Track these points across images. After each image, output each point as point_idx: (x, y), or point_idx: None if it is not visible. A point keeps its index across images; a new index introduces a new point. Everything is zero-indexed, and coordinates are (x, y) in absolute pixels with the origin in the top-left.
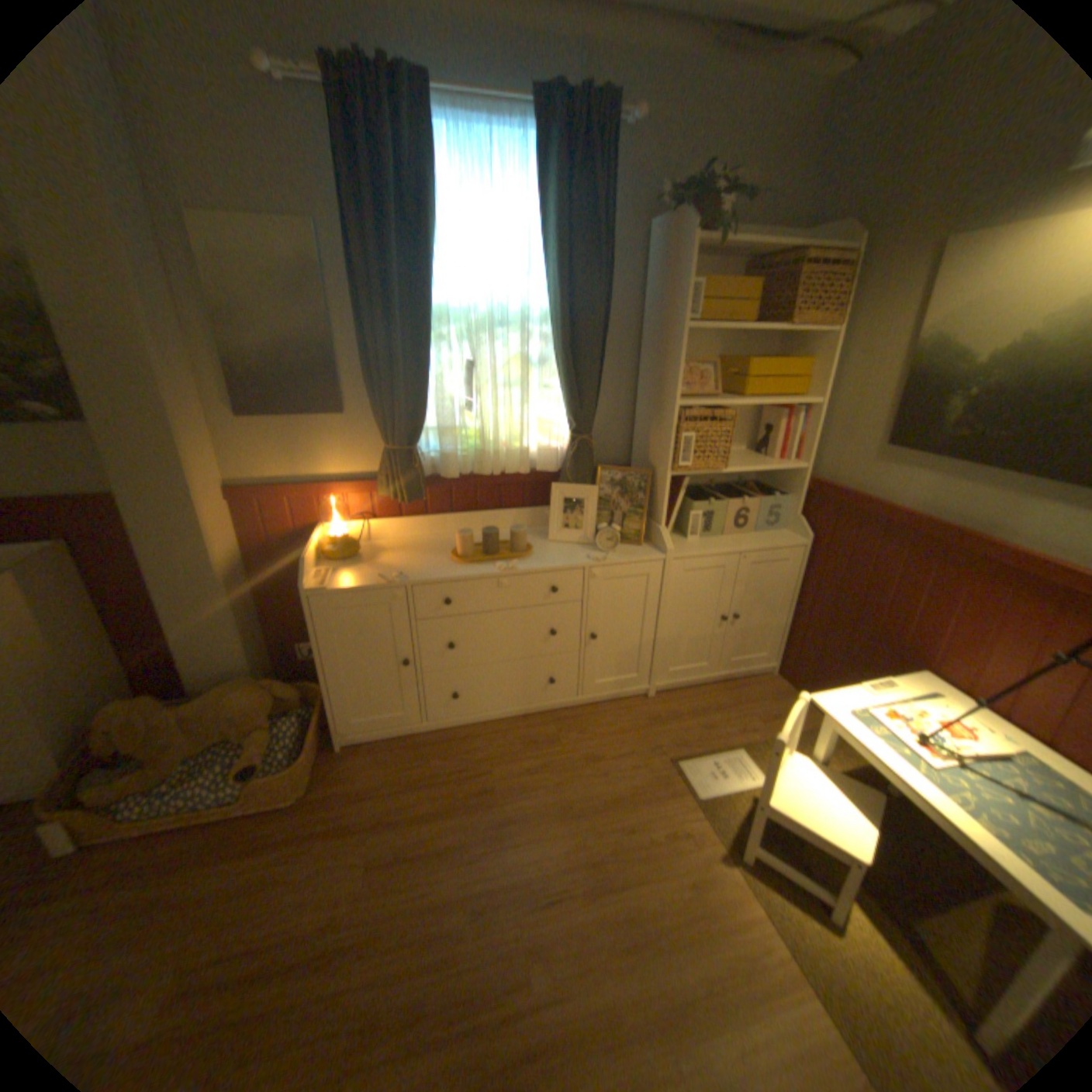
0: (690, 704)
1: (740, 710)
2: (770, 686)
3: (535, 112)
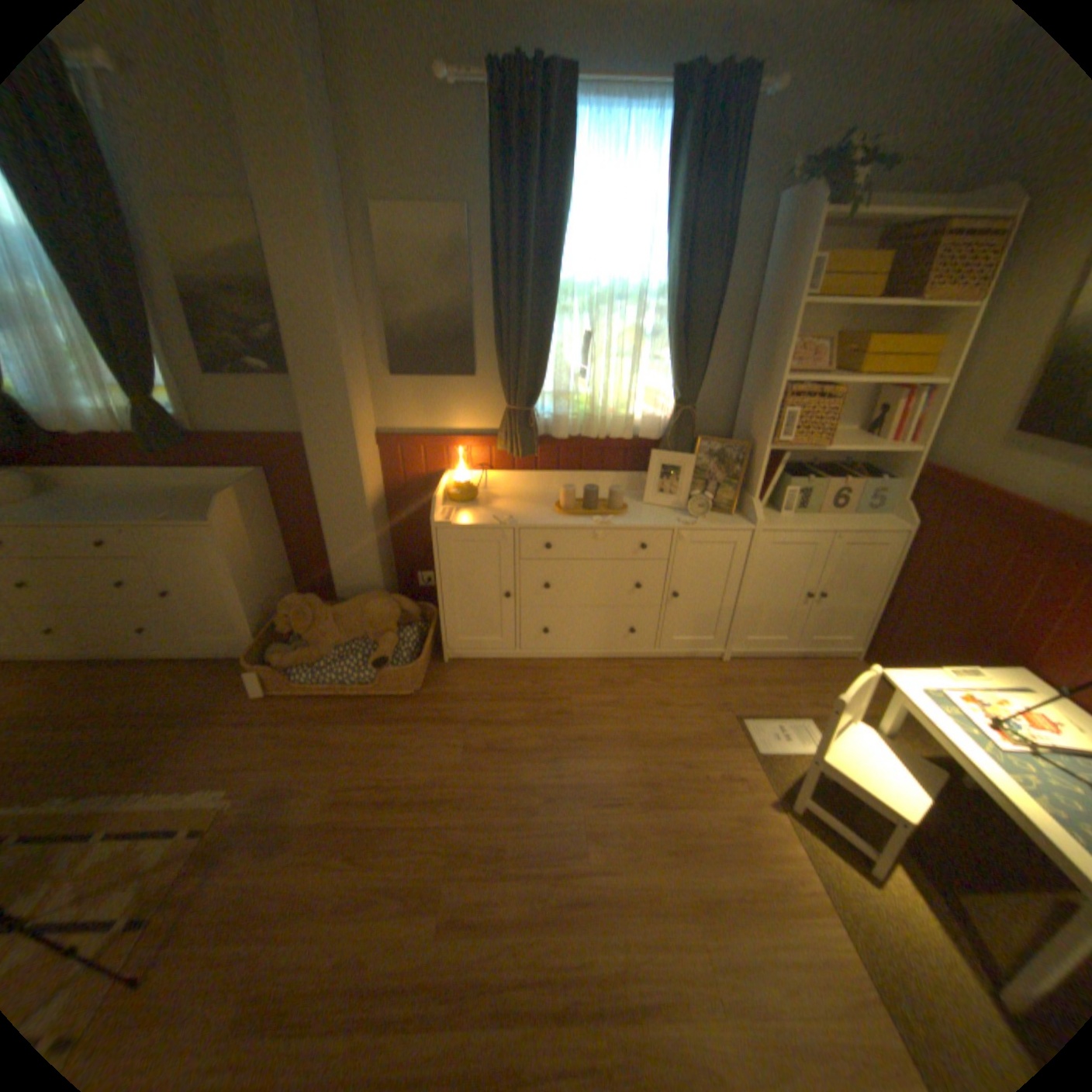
0: (764, 673)
1: (815, 686)
2: (852, 670)
3: (673, 92)
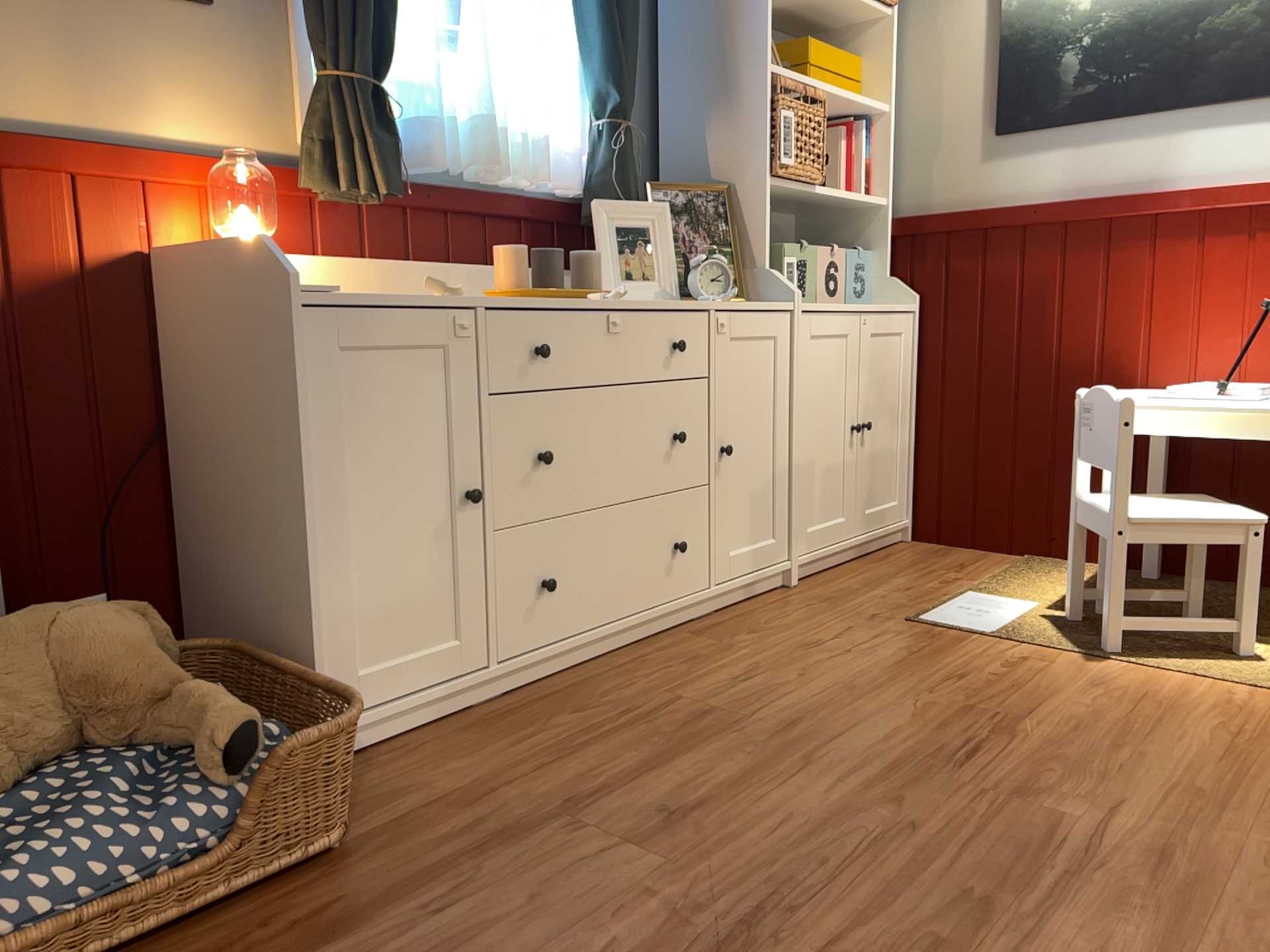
0: (852, 580)
1: (916, 570)
2: (917, 549)
3: None
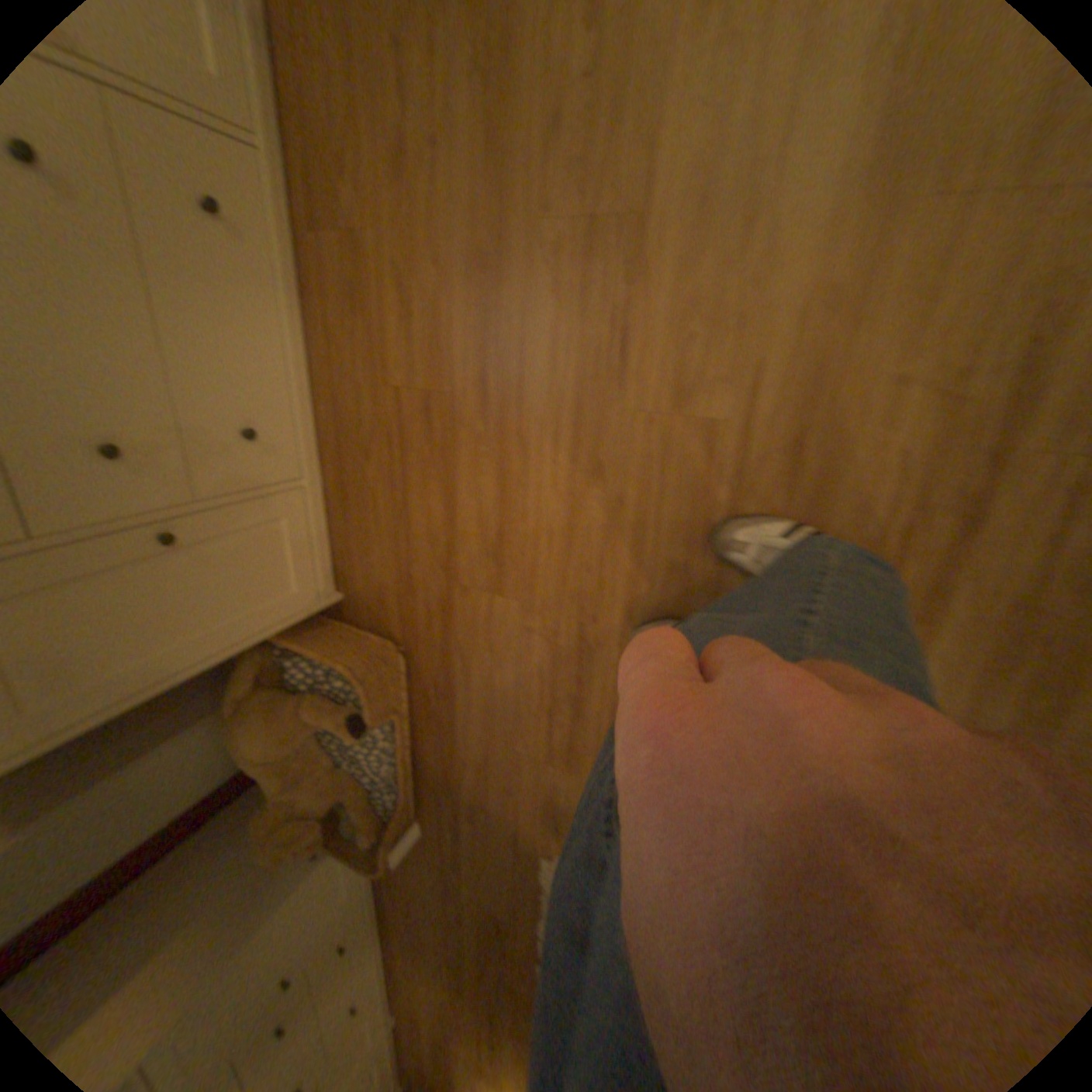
0: None
1: None
2: None
3: None
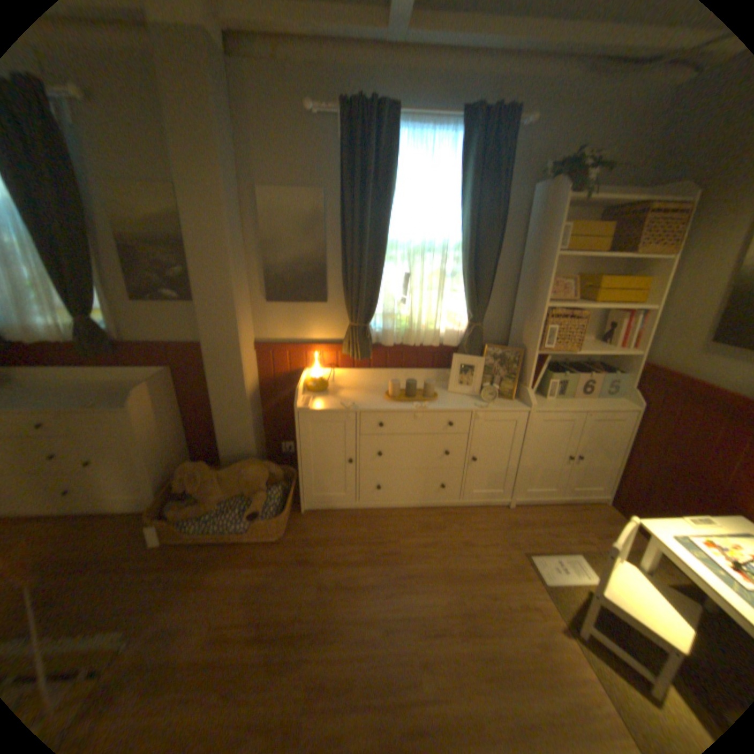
0: (542, 518)
1: (580, 528)
2: (605, 513)
3: (463, 121)
